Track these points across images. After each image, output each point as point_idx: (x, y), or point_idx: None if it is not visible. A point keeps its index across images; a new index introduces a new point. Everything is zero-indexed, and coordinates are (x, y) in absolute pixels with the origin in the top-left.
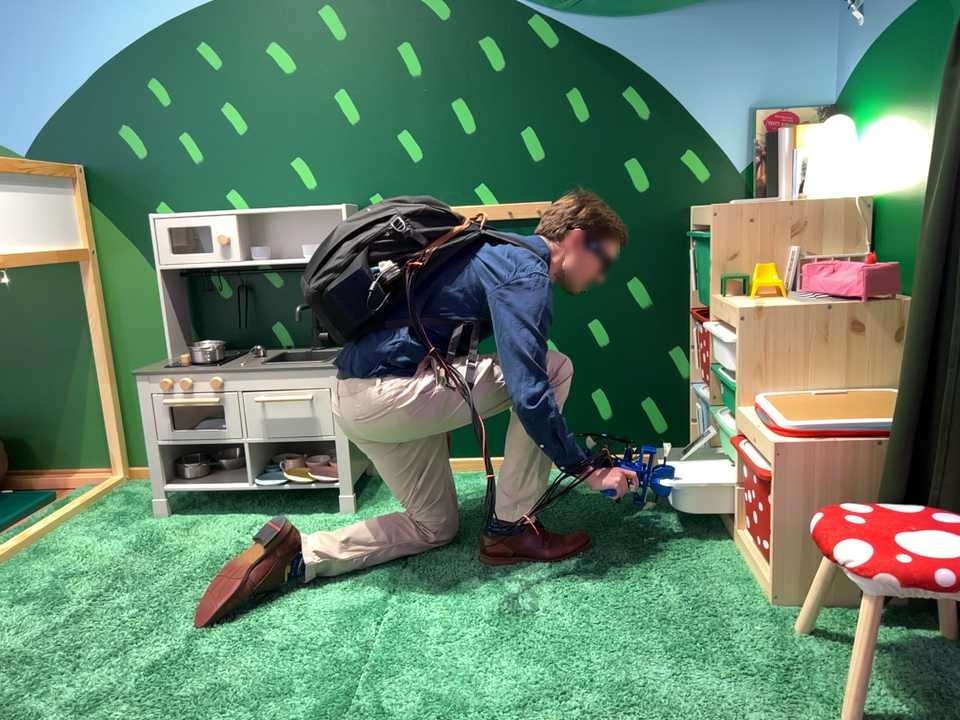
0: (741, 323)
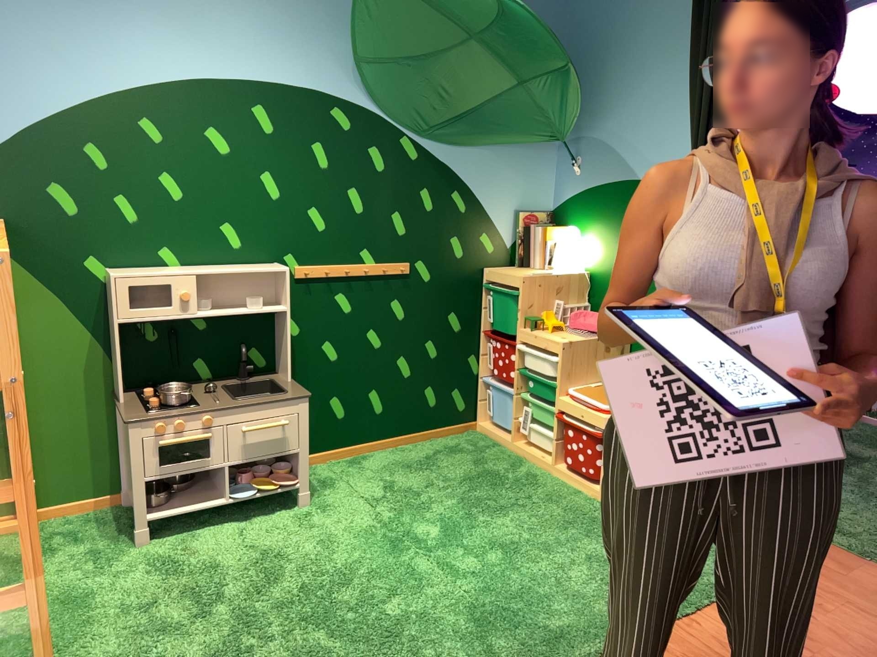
0: (563, 351)
